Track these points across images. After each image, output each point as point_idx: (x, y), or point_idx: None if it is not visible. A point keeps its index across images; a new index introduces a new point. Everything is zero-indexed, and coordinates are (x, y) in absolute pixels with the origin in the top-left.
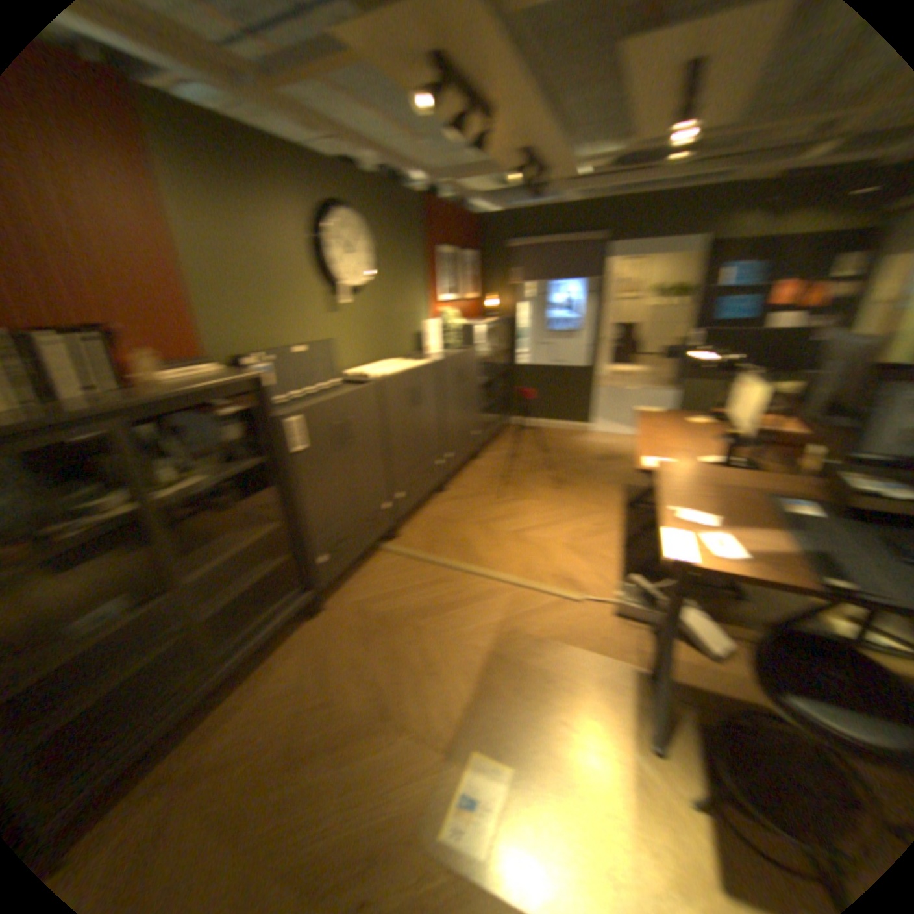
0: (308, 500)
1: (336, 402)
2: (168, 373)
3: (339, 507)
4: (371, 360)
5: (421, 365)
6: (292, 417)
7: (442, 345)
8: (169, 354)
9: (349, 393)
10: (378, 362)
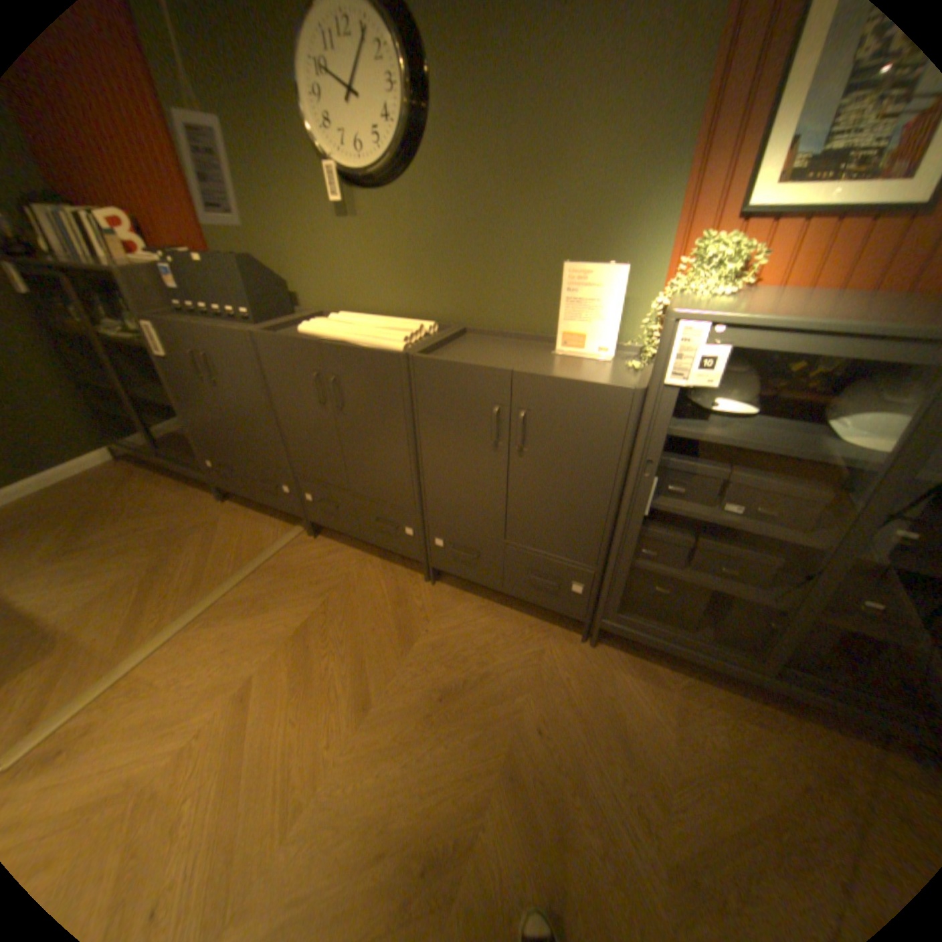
0: (176, 402)
1: (178, 325)
2: (138, 254)
3: (210, 433)
4: (405, 310)
5: (368, 342)
6: (139, 319)
7: (613, 341)
8: (177, 241)
9: (195, 323)
10: (420, 318)
